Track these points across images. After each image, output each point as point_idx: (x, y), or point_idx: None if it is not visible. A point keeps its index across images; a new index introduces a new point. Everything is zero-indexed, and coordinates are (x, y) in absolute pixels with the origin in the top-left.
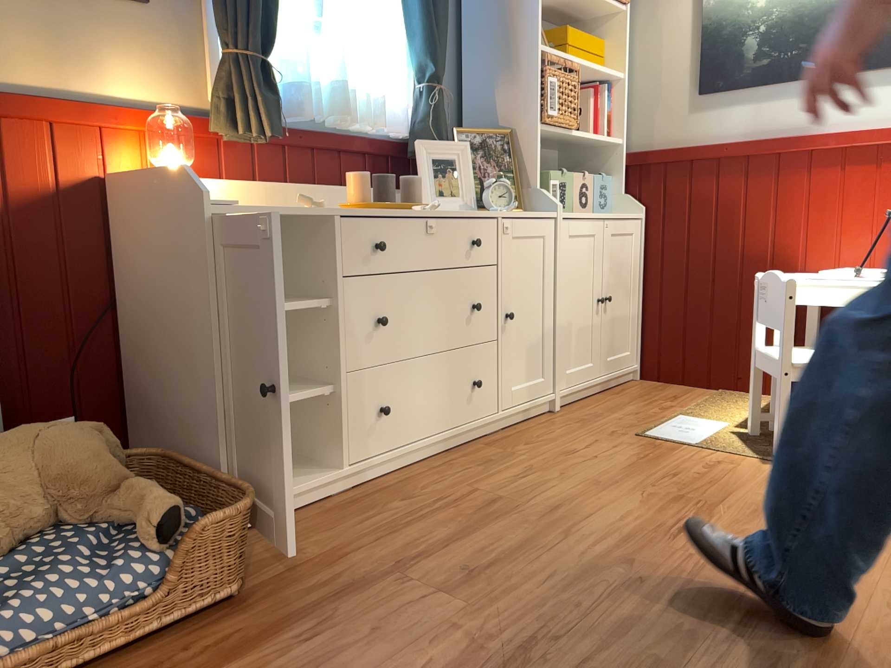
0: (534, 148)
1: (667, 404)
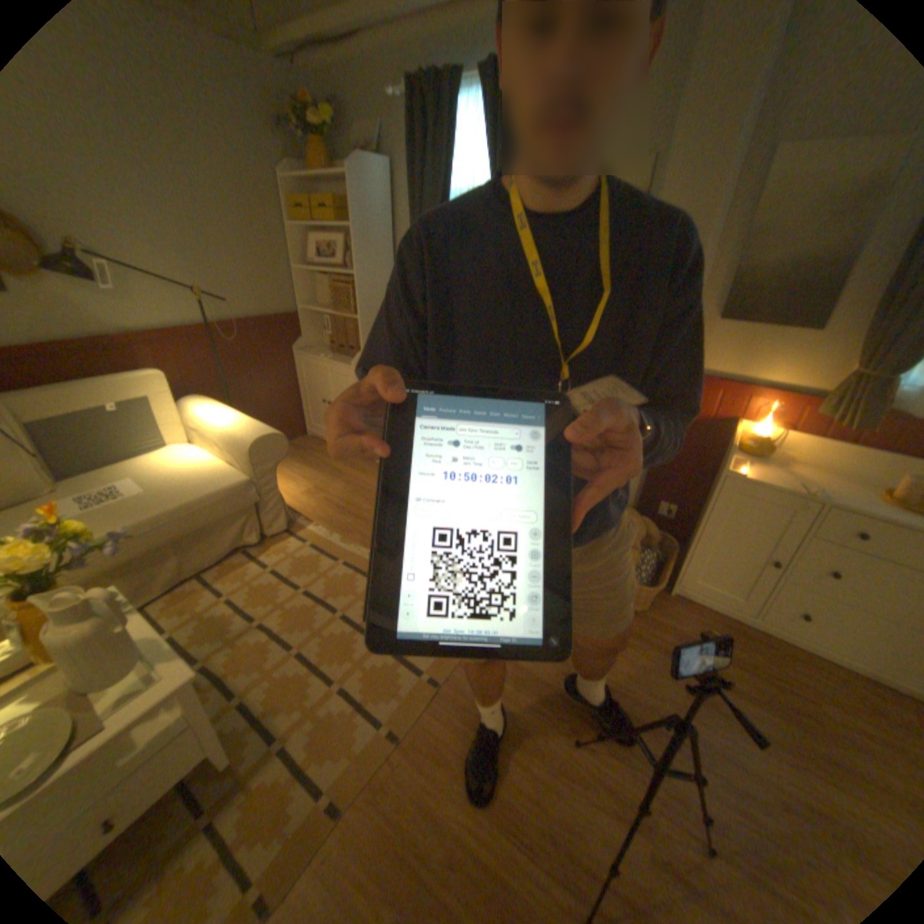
0: None
1: None
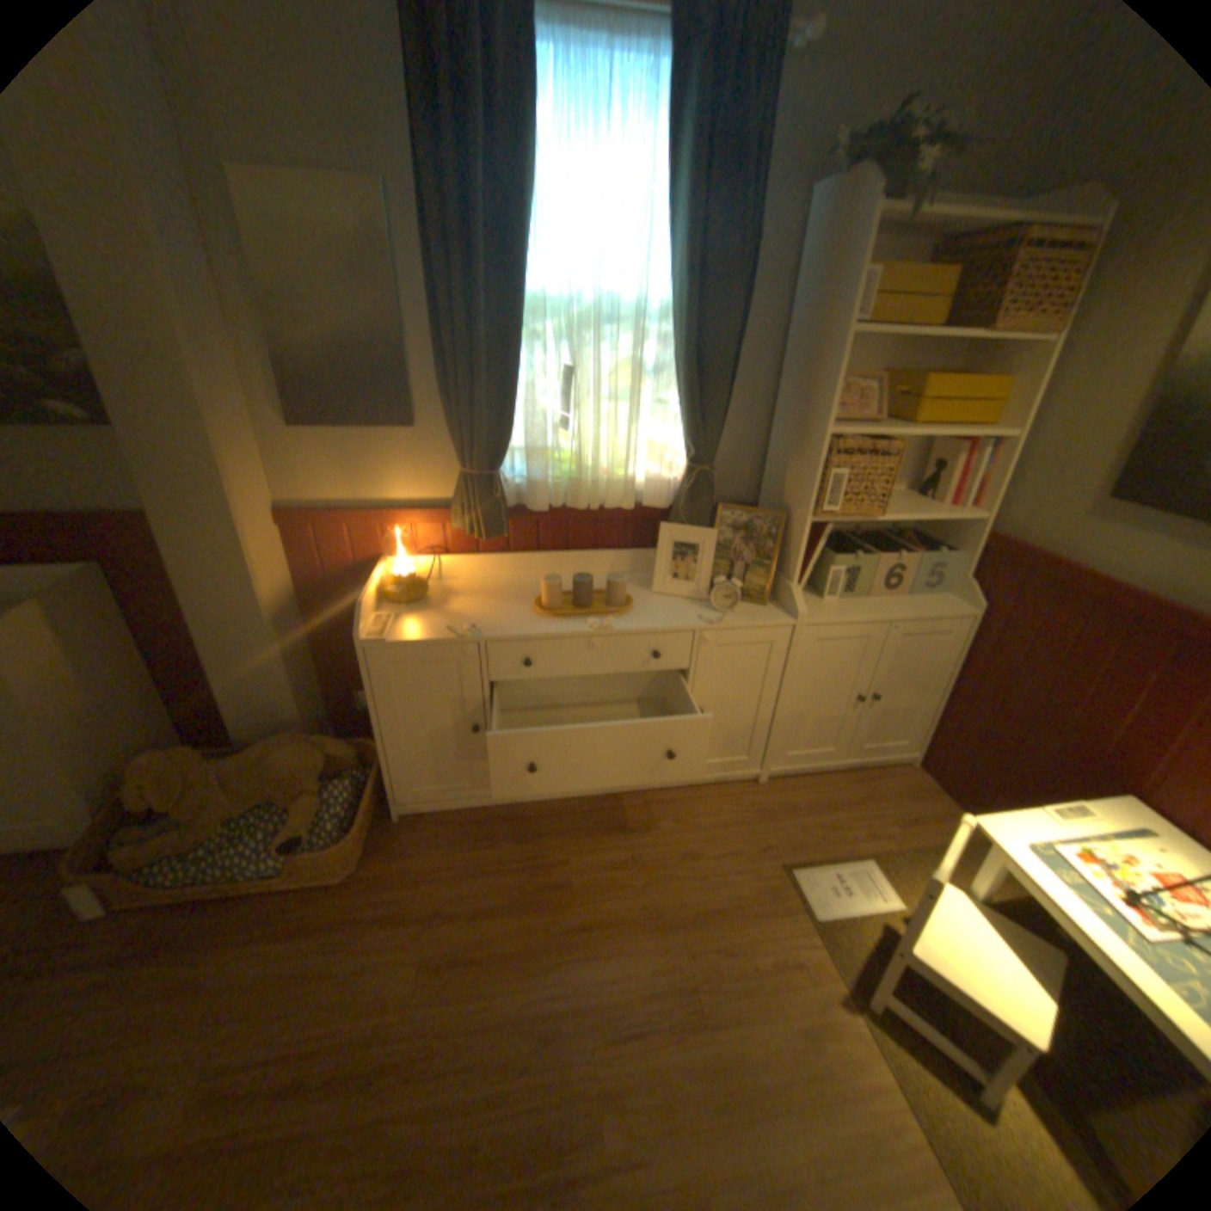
0: (799, 543)
1: (889, 833)
